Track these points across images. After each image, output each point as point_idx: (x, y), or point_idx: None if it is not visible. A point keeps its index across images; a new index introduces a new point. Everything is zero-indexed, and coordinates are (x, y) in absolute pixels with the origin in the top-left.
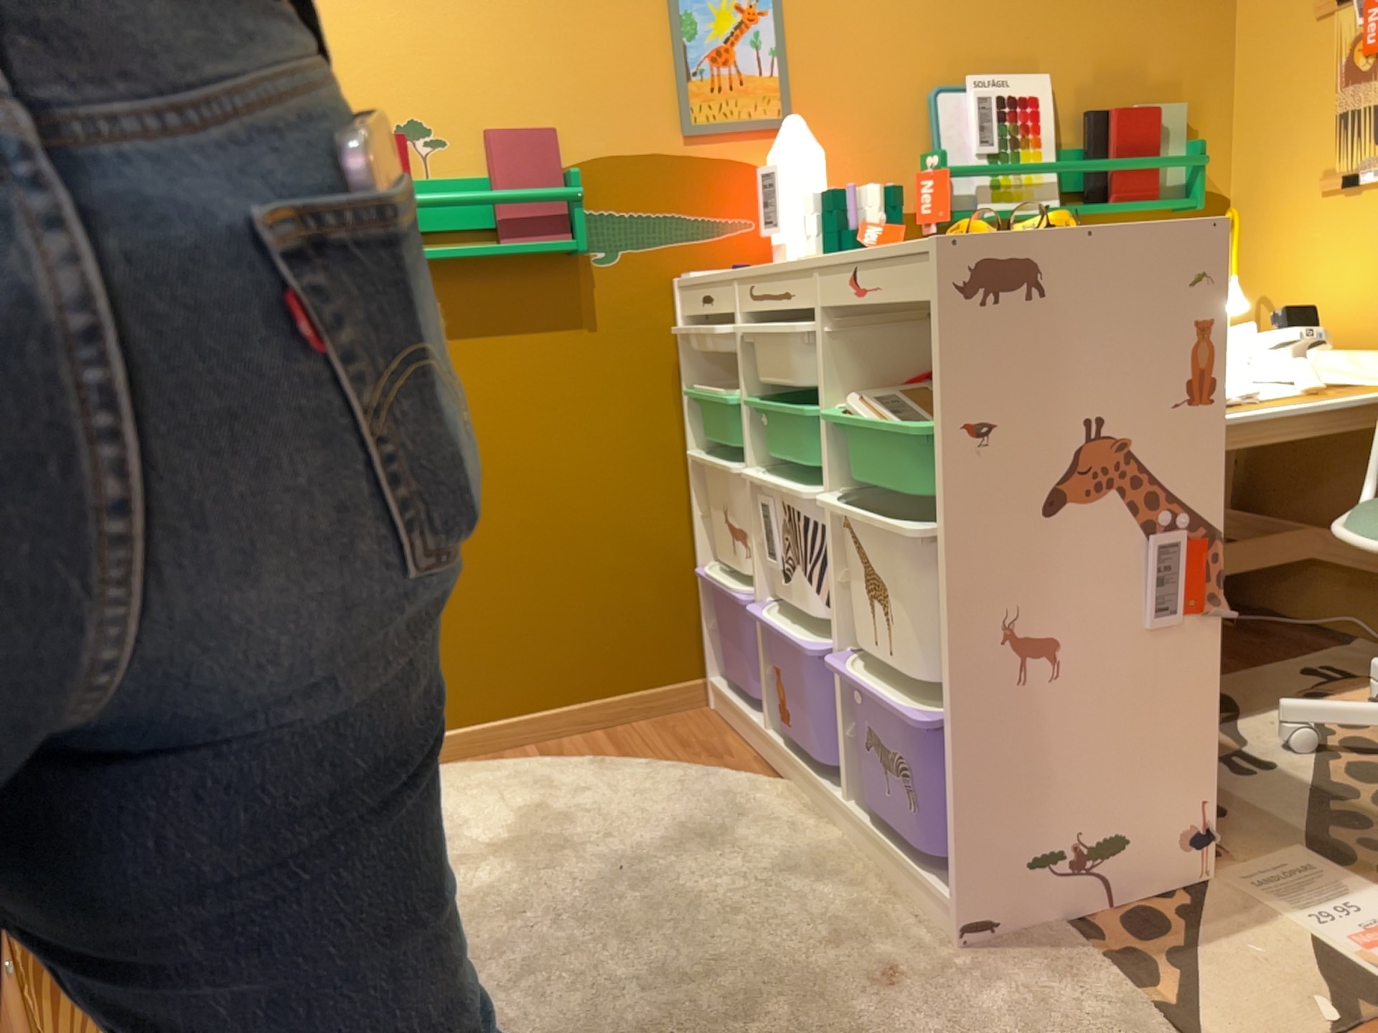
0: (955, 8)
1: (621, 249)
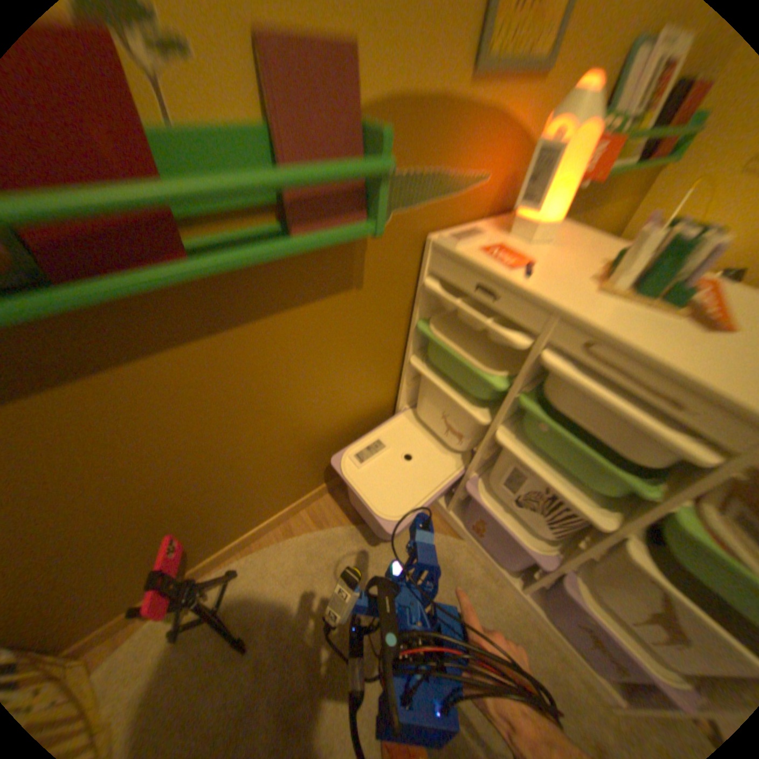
0: None
1: (396, 207)
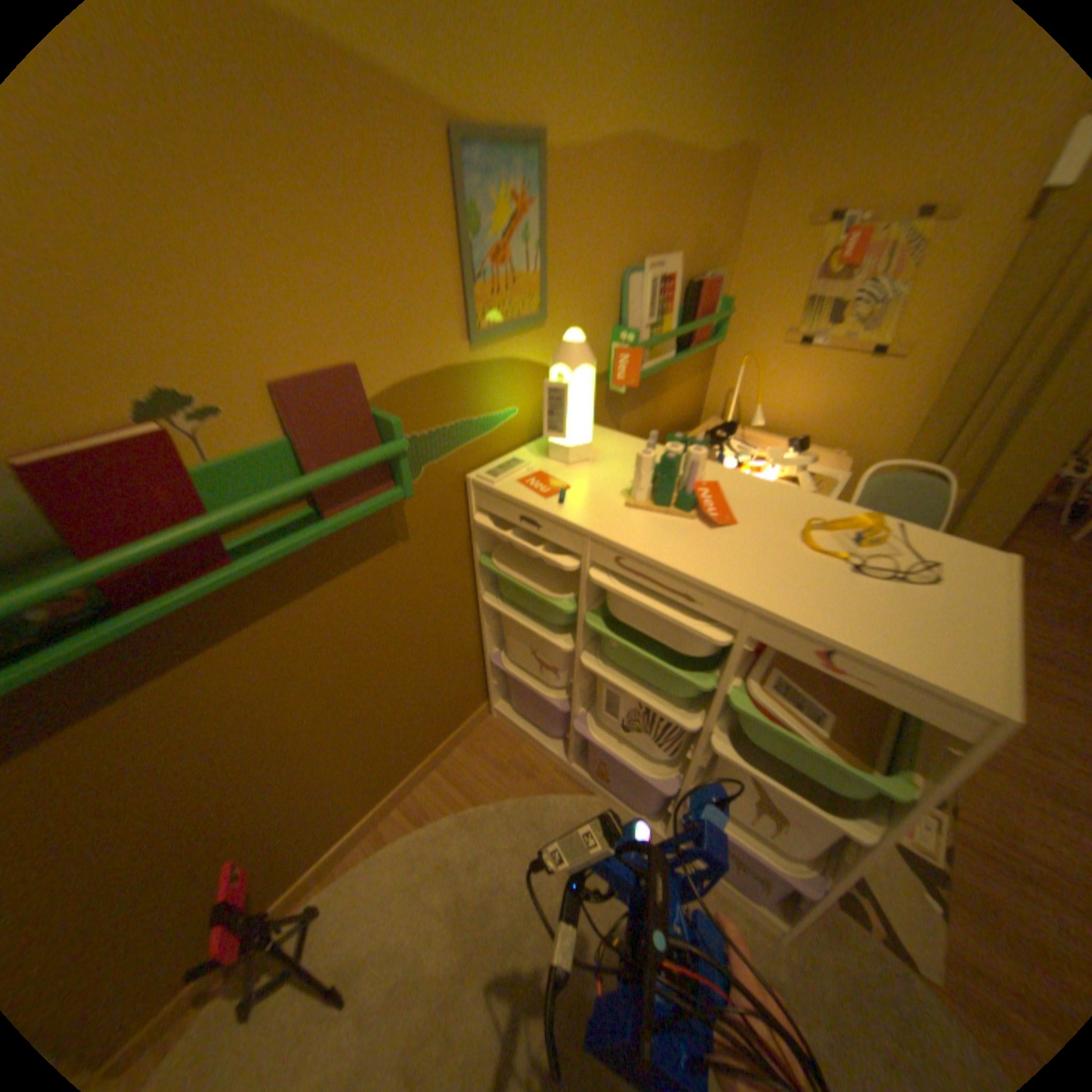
0: (648, 190)
1: (425, 462)
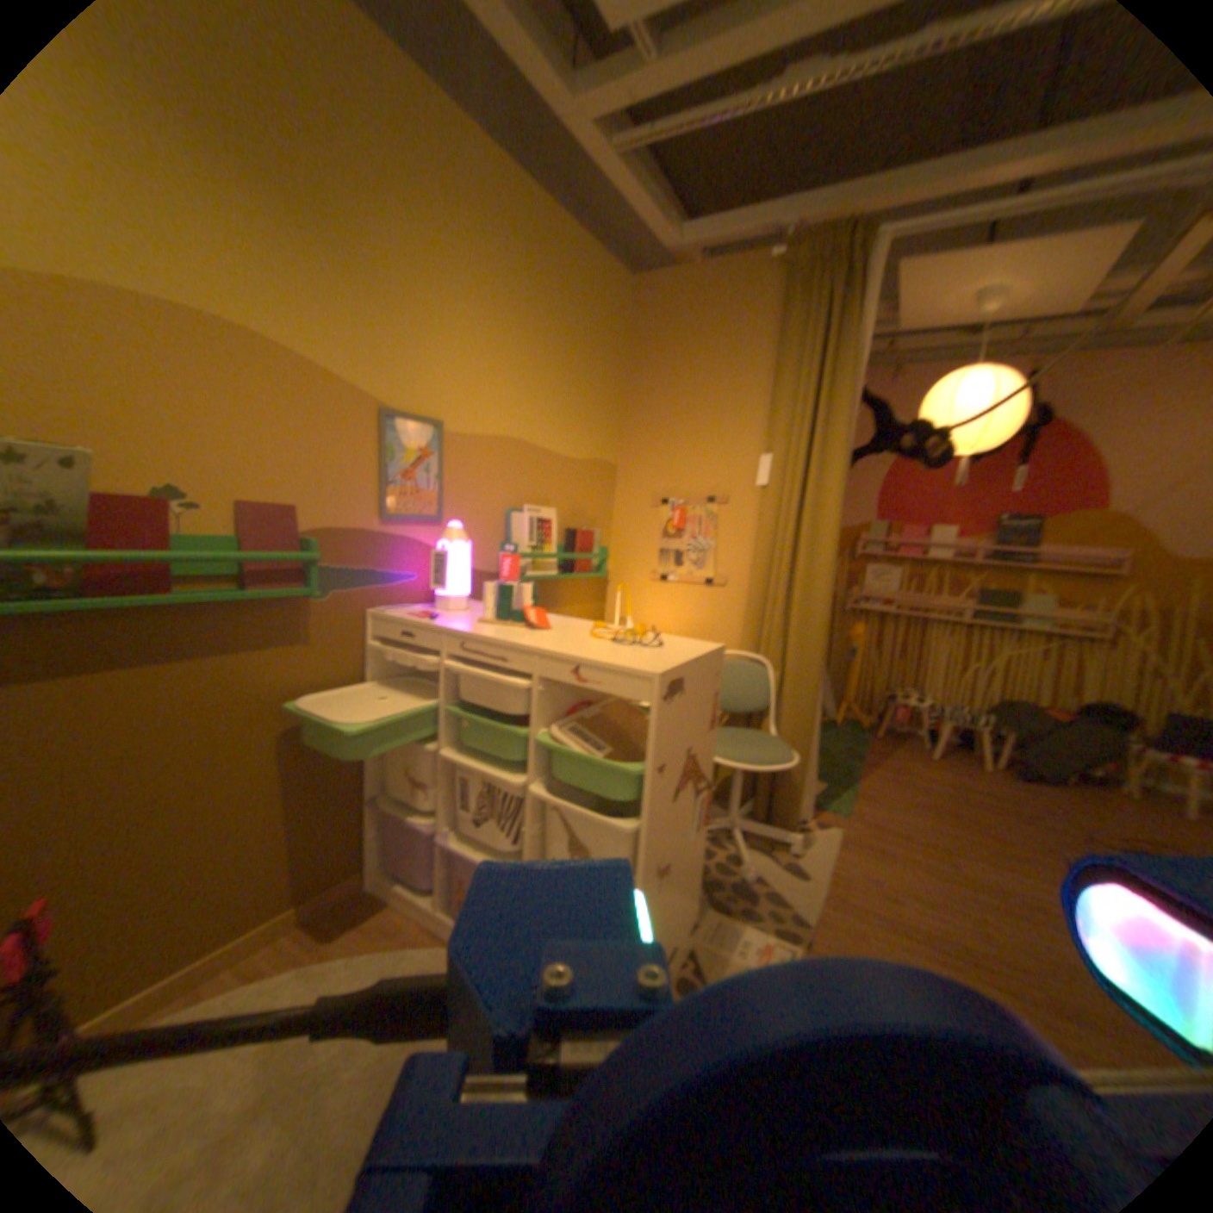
0: (522, 469)
1: (335, 591)
